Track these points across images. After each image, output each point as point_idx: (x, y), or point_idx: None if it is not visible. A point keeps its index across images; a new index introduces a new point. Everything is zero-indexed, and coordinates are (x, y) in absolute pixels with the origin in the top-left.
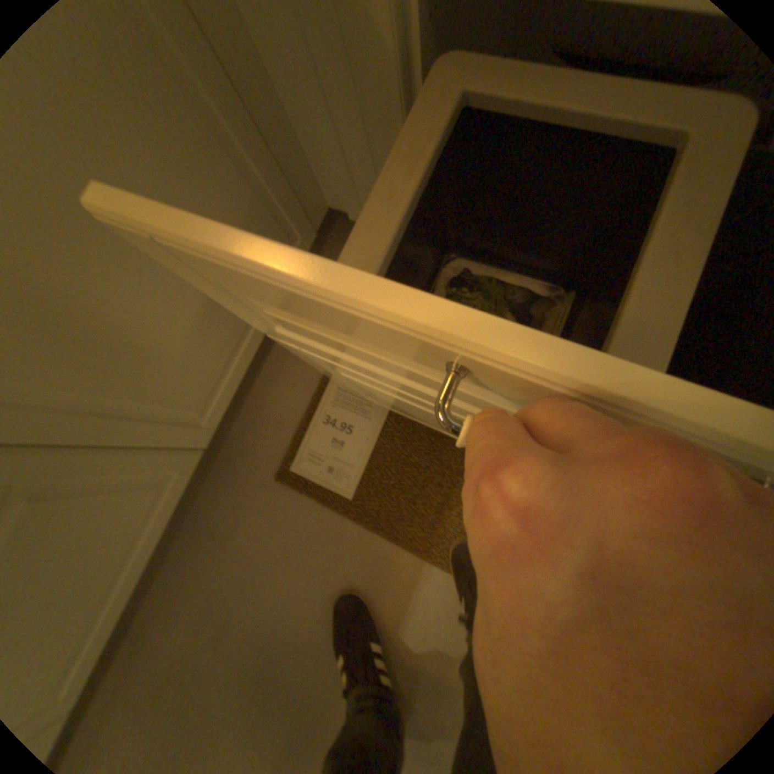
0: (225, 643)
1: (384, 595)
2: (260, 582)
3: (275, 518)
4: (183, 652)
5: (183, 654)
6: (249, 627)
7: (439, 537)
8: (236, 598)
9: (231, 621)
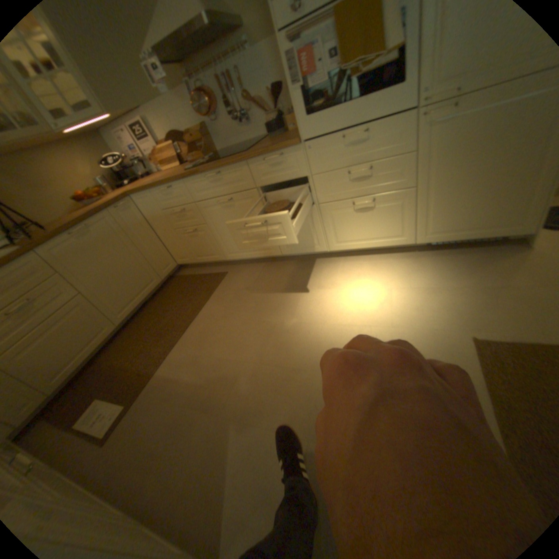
0: (158, 452)
1: (159, 386)
2: (139, 440)
3: (117, 441)
4: (155, 478)
5: (156, 478)
6: (154, 440)
7: (147, 373)
8: (142, 452)
9: (150, 452)
